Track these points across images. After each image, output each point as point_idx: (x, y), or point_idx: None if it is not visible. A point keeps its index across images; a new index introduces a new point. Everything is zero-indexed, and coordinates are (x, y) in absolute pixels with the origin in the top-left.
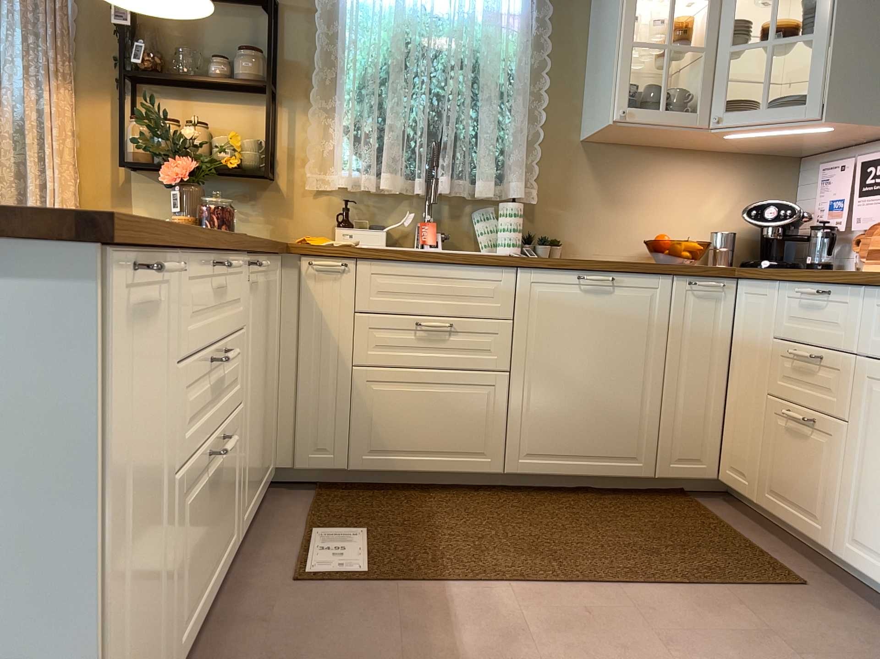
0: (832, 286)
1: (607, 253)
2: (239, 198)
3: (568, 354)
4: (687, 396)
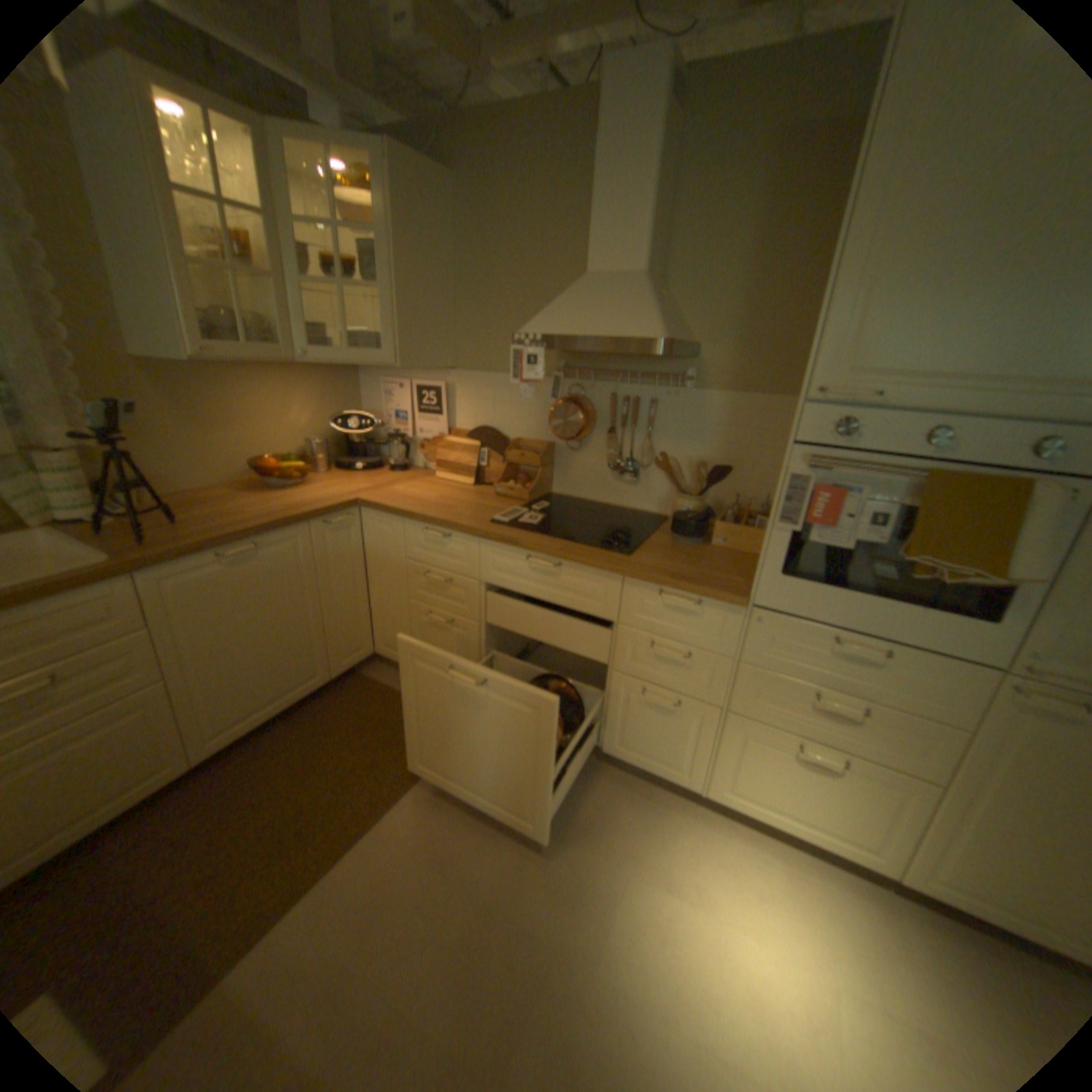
0: (453, 532)
1: (204, 478)
2: None
3: (226, 630)
4: (341, 610)
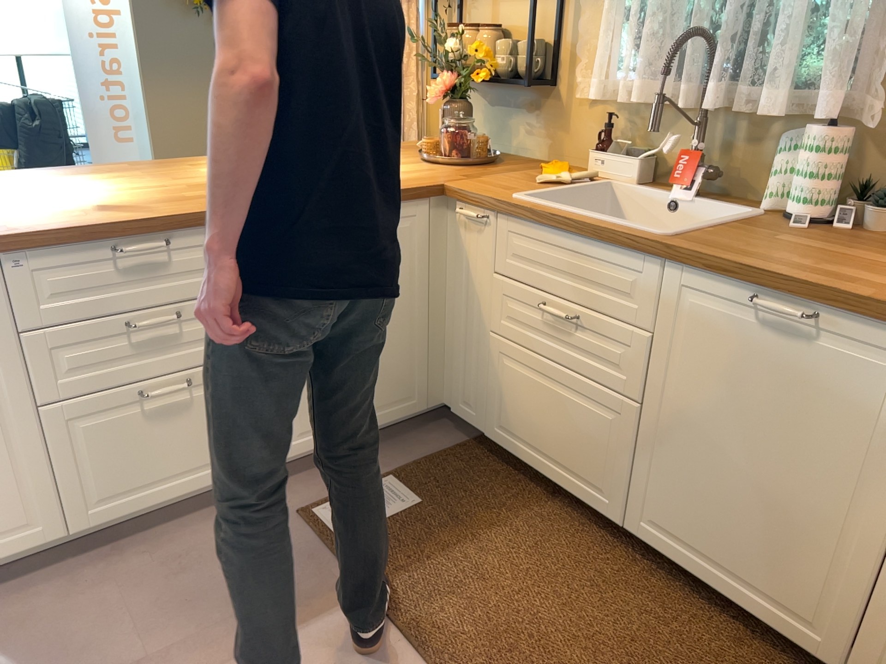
0: None
1: None
2: (524, 108)
3: (720, 412)
4: None
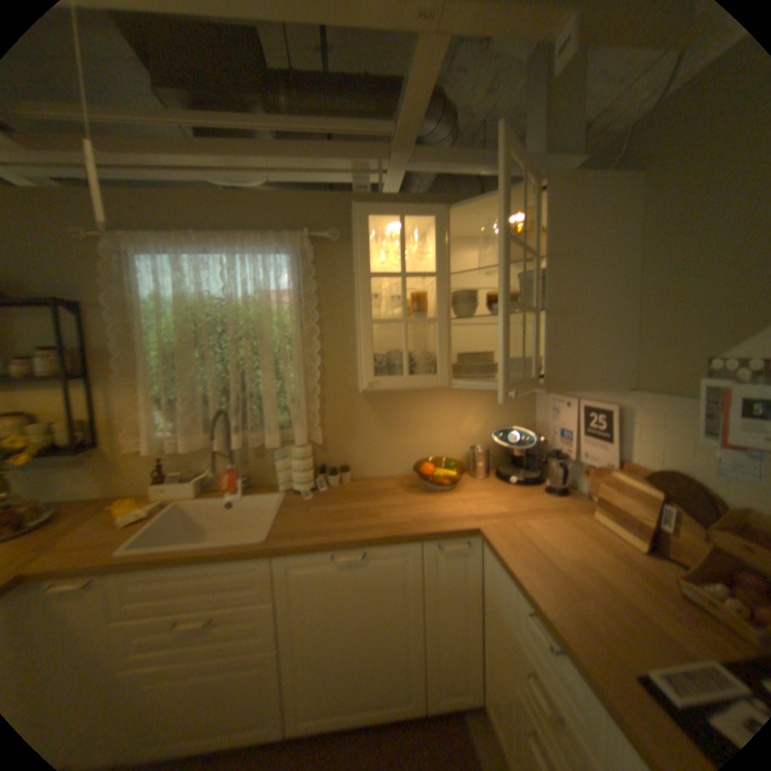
0: (567, 656)
1: (388, 470)
2: (64, 466)
3: (328, 627)
4: (447, 645)
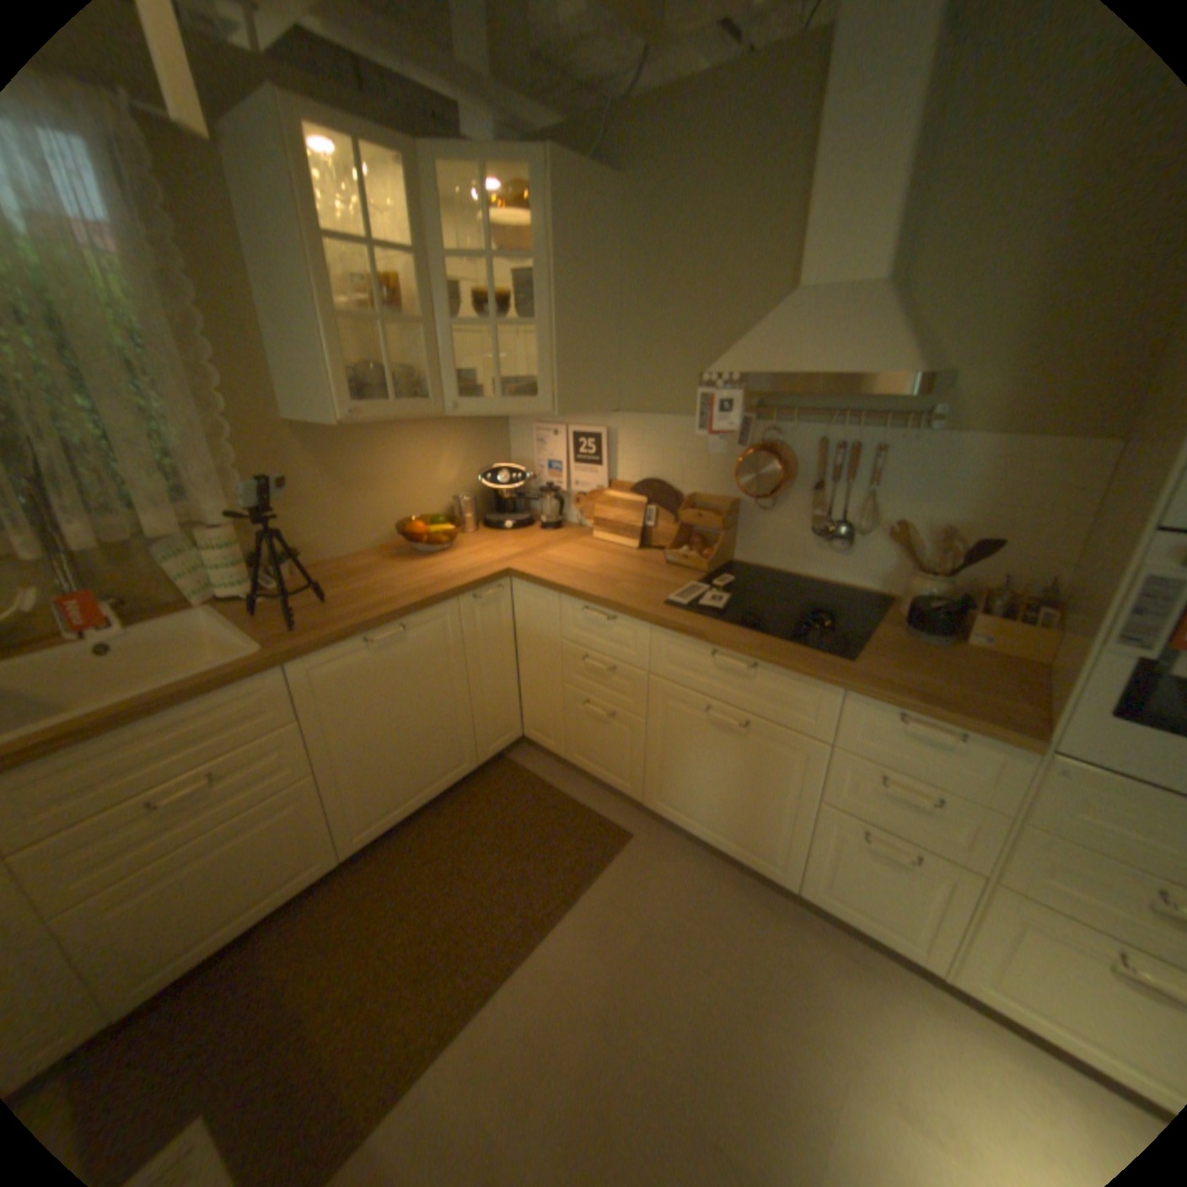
0: (619, 614)
1: (353, 545)
2: None
3: (374, 721)
4: (490, 692)
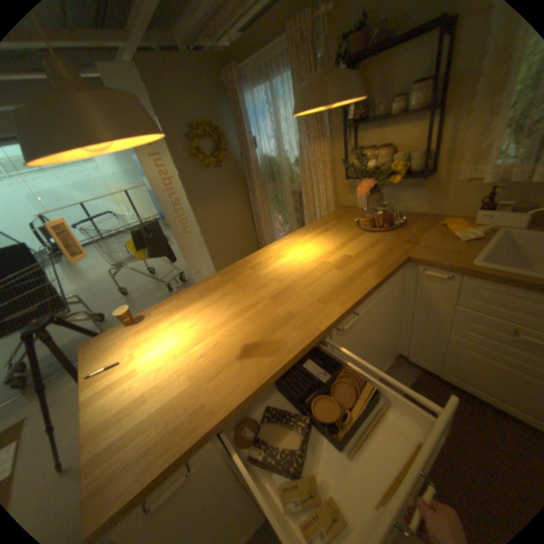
0: None
1: None
2: (410, 185)
3: None
4: None
